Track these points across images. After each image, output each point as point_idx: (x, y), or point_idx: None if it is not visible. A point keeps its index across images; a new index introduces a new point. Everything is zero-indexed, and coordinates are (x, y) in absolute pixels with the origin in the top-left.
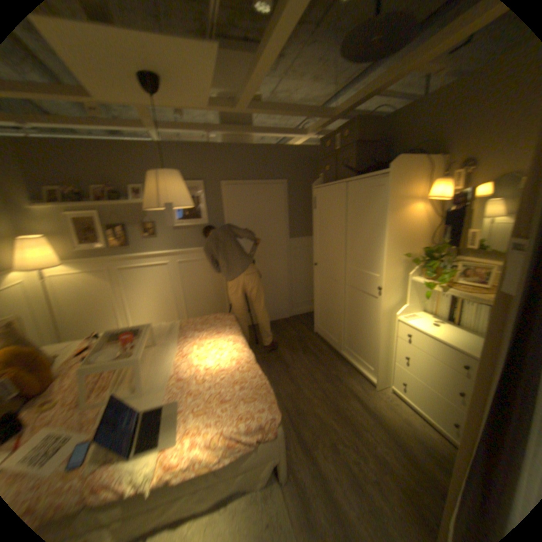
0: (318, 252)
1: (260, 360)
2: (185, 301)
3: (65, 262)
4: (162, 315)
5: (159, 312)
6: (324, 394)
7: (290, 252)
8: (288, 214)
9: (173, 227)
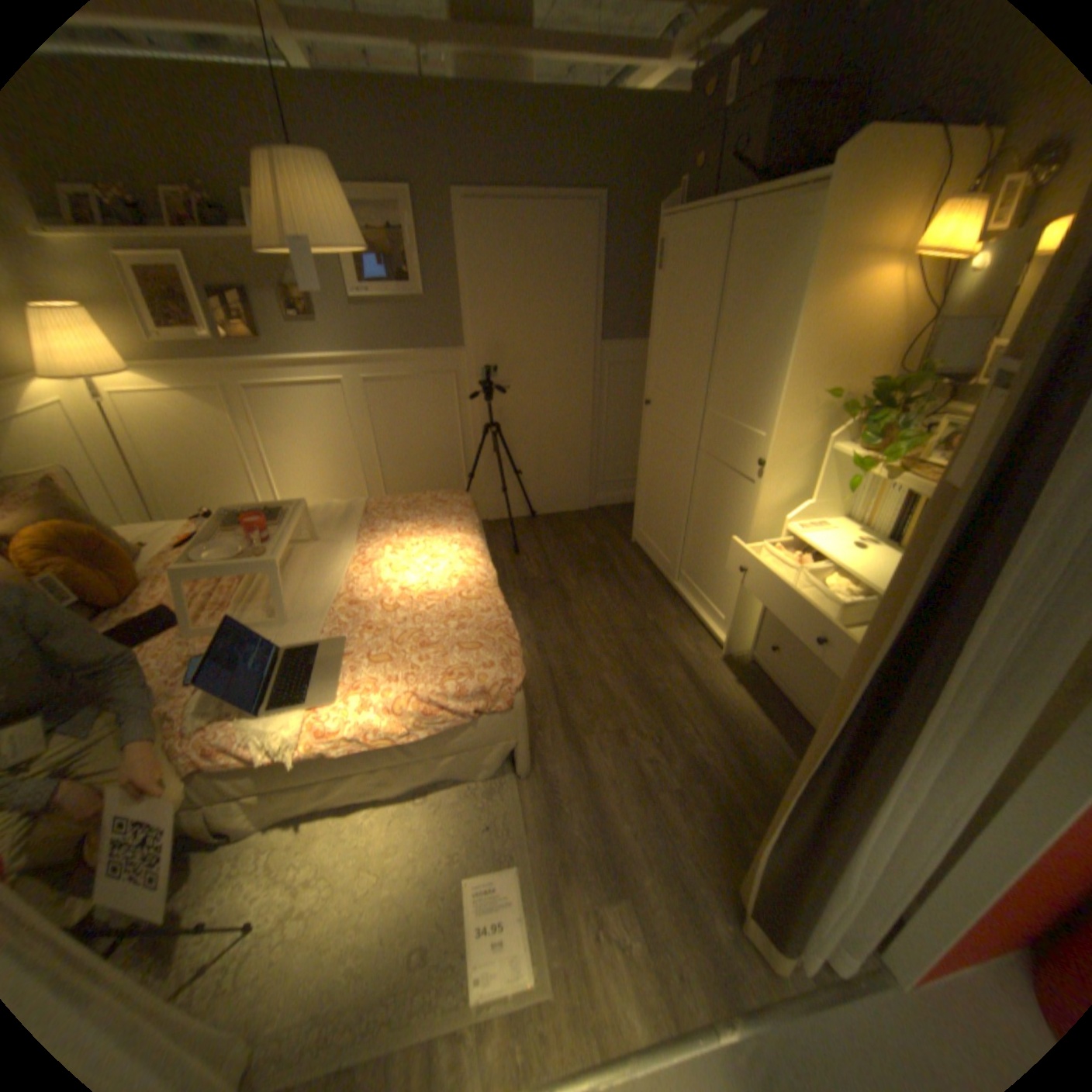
0: (657, 375)
1: (520, 583)
2: (383, 460)
3: (140, 362)
4: (340, 485)
5: (334, 478)
6: (625, 651)
7: (604, 371)
8: (606, 280)
9: (350, 297)
